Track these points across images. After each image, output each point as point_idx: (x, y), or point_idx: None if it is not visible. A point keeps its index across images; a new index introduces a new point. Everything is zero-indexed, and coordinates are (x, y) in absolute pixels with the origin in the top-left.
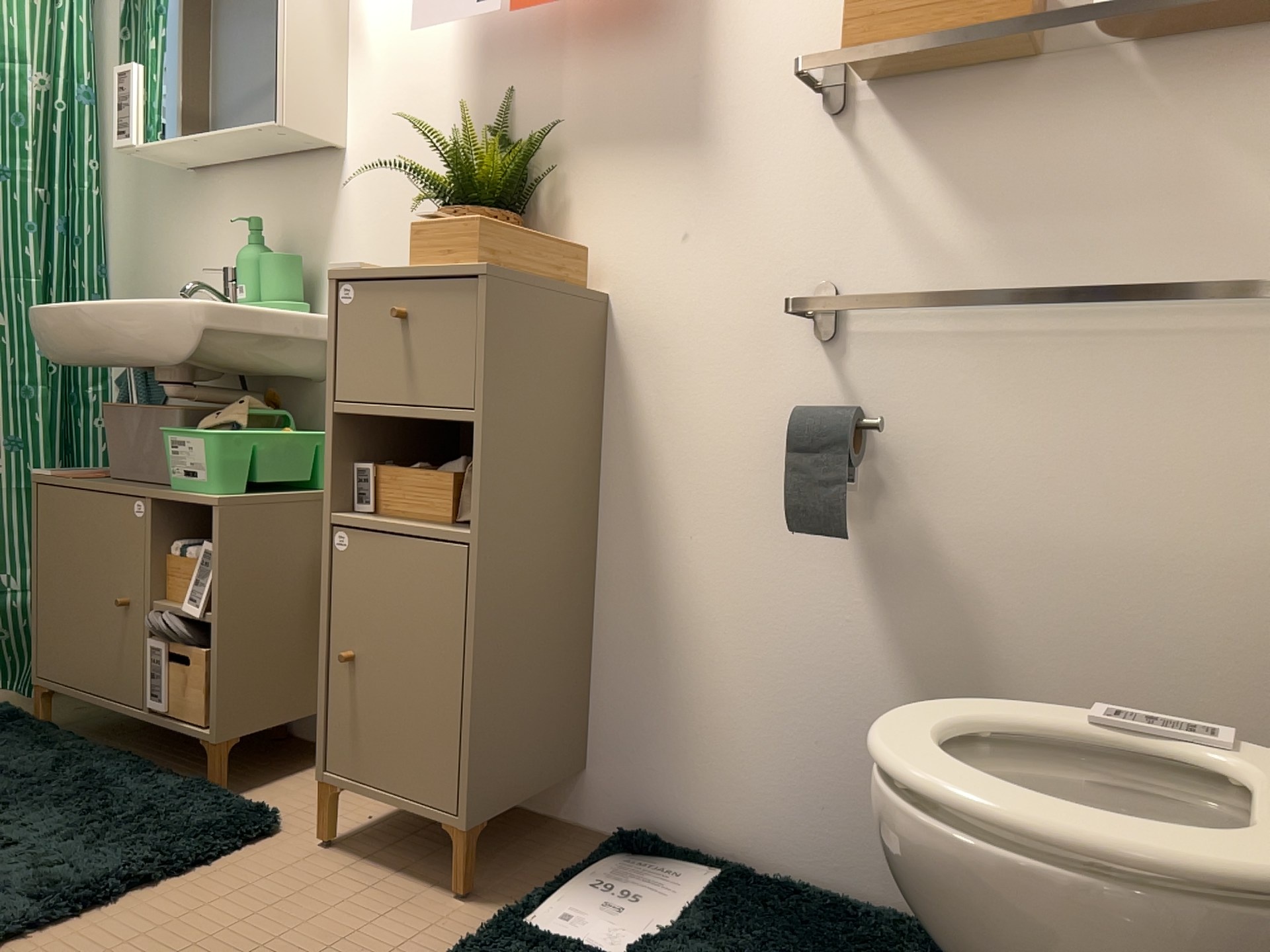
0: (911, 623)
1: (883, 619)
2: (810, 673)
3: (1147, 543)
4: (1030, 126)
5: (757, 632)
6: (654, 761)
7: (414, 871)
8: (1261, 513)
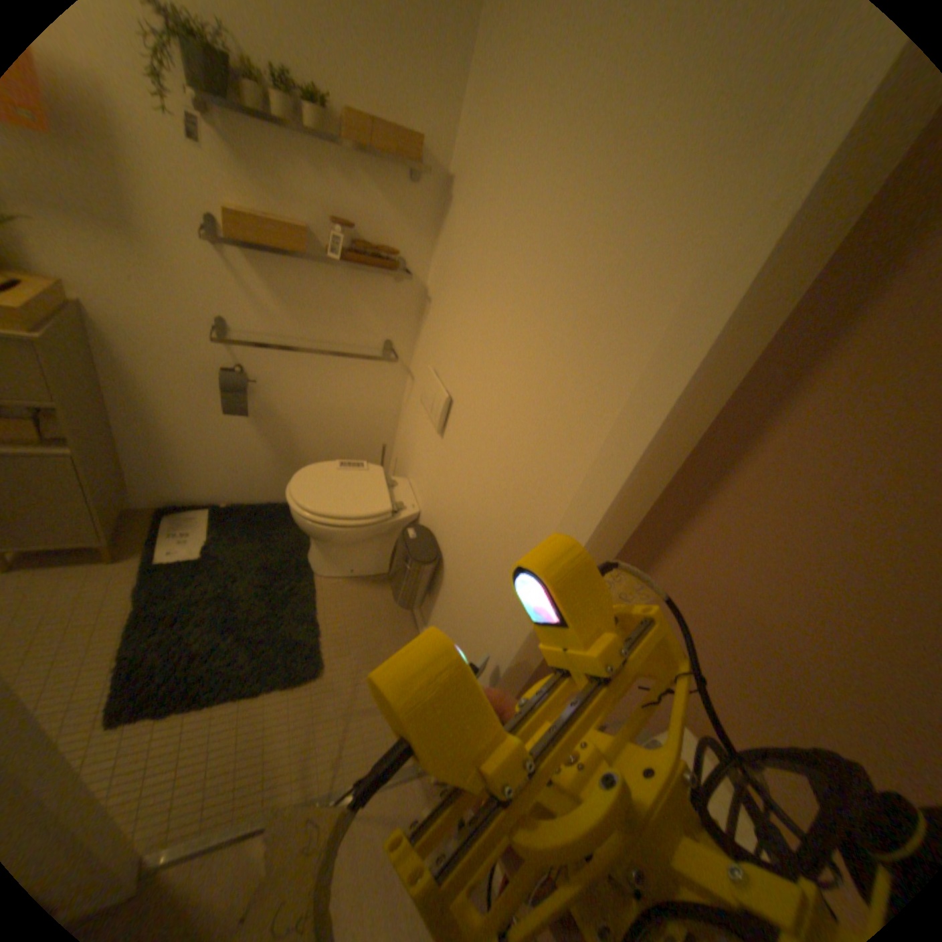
0: (270, 433)
1: (259, 432)
2: (232, 450)
3: (341, 408)
4: (306, 275)
5: (207, 440)
6: (165, 485)
7: (76, 567)
8: (368, 400)
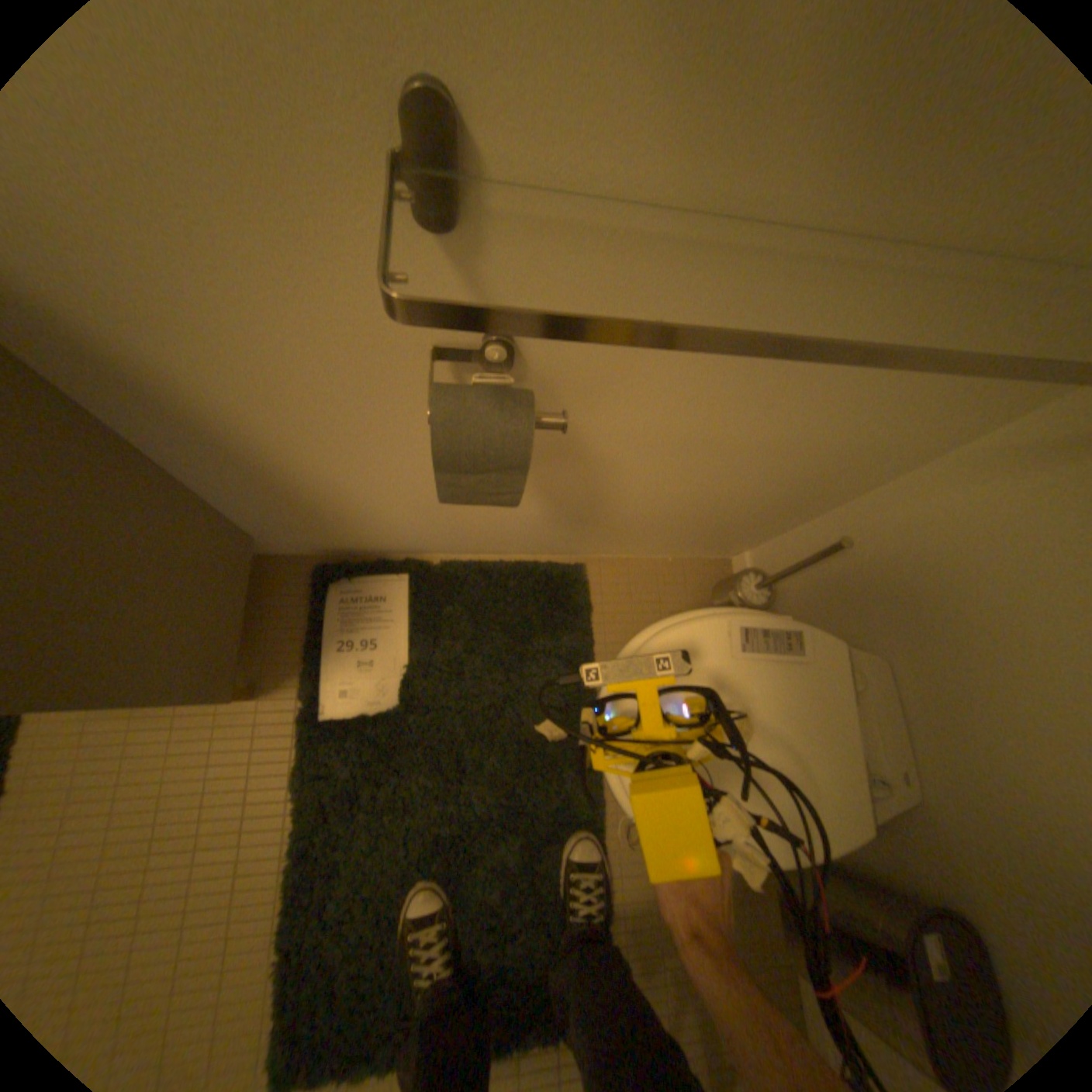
0: (551, 480)
1: None
2: None
3: (779, 441)
4: None
5: (396, 488)
6: (320, 535)
7: None
8: (883, 427)
